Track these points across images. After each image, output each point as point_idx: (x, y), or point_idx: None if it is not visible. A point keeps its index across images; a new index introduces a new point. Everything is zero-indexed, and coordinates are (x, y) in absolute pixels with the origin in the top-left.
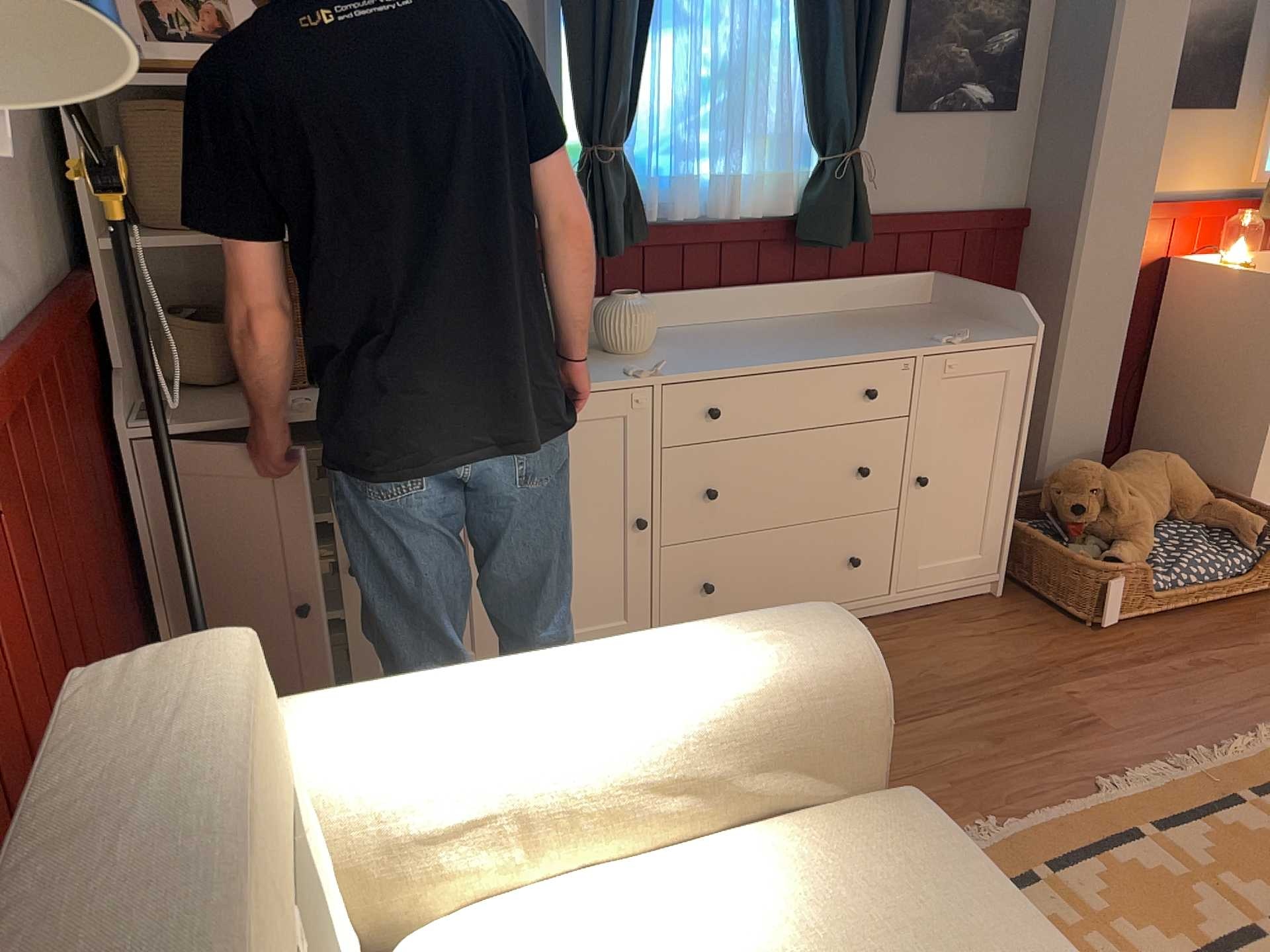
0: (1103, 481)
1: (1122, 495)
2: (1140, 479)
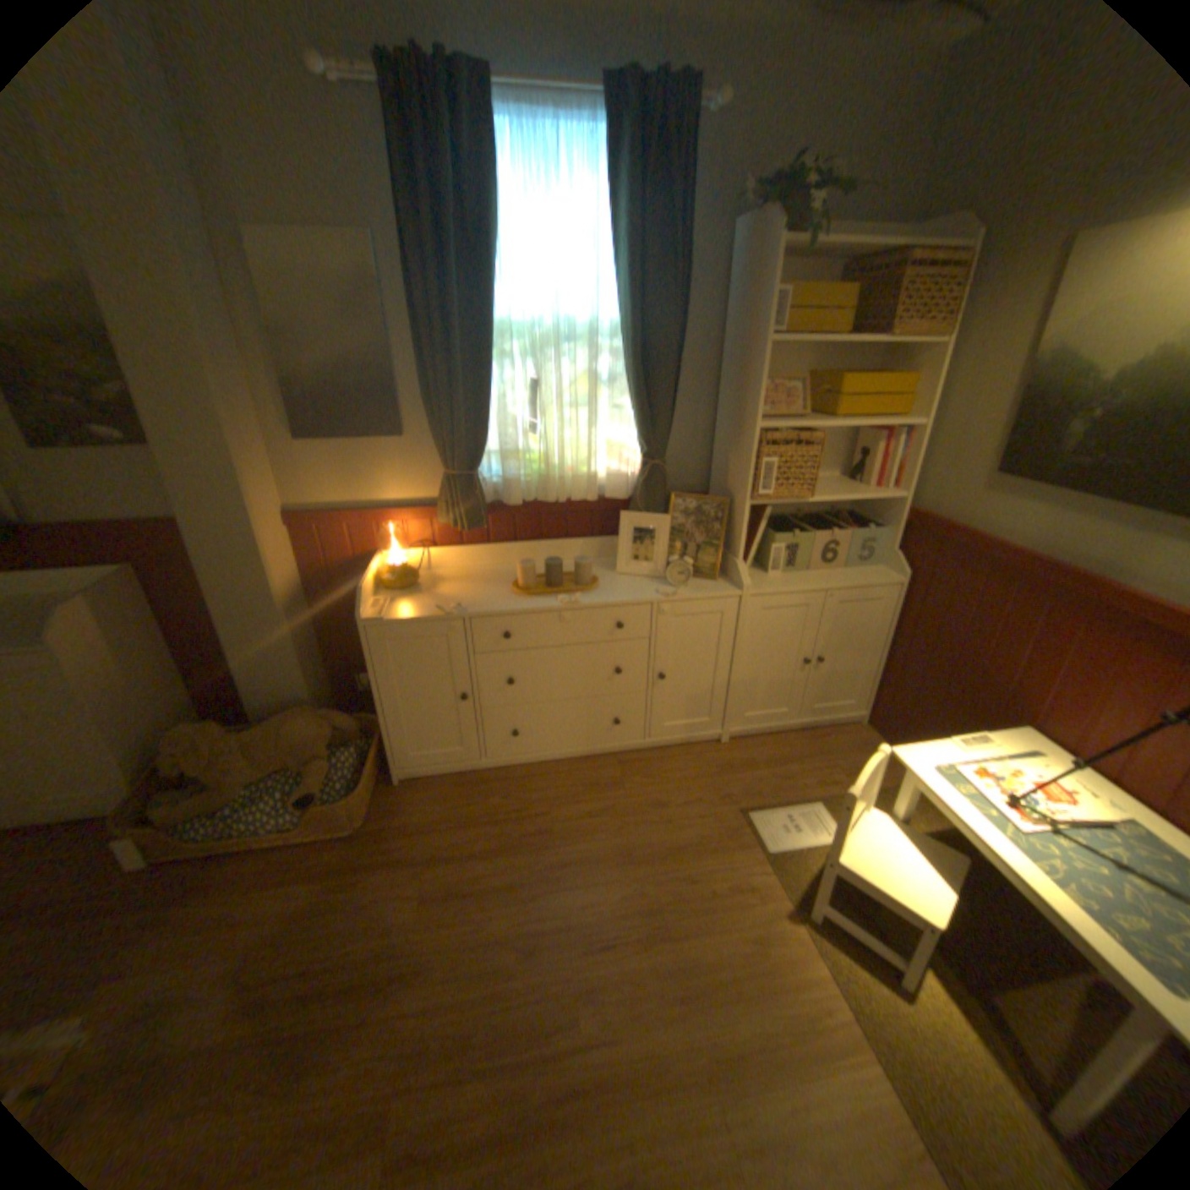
0: (182, 749)
1: (220, 756)
2: (253, 741)
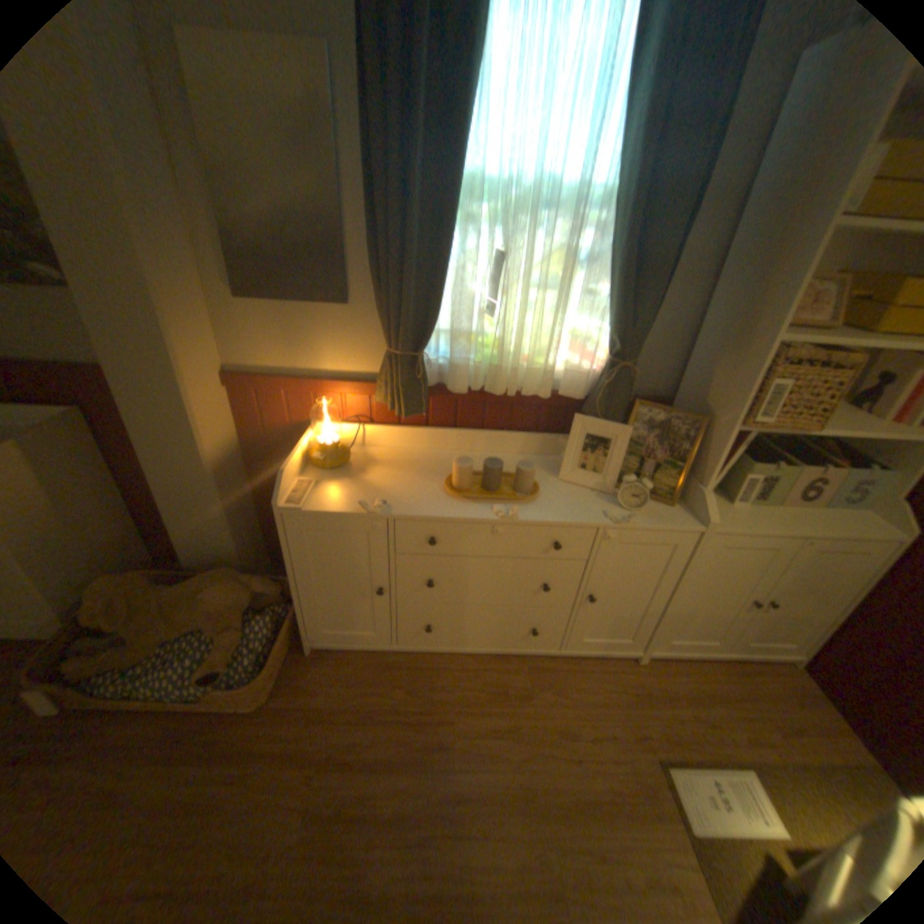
0: (103, 602)
1: (141, 612)
2: (173, 600)
